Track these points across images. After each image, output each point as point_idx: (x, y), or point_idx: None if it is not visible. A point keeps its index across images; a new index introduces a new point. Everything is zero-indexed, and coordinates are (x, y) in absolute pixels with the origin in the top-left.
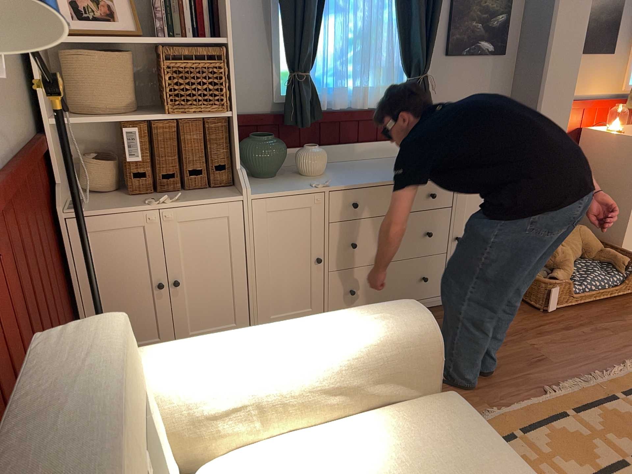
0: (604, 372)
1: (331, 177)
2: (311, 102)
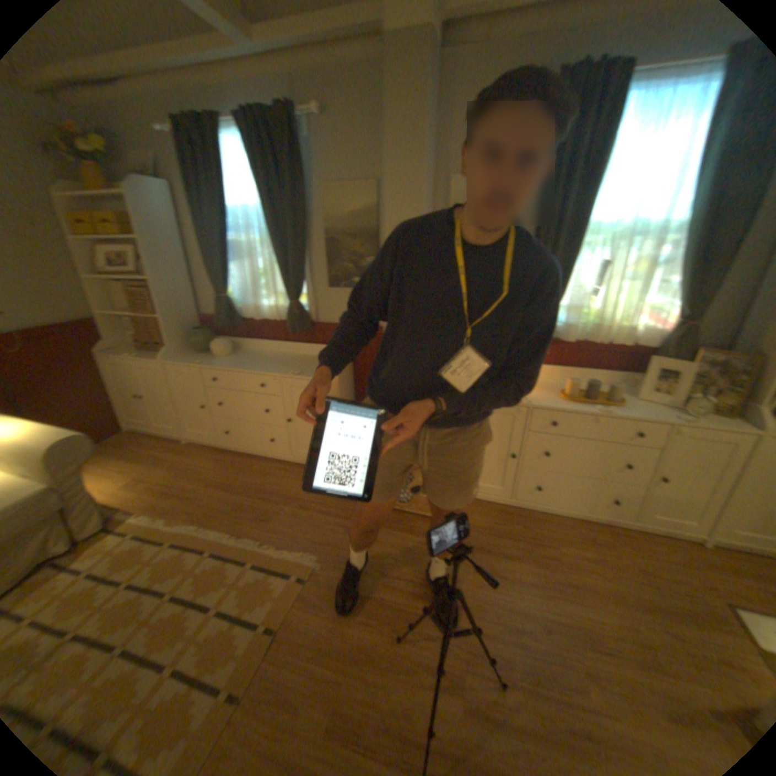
0: (275, 550)
1: (220, 360)
2: (225, 313)
